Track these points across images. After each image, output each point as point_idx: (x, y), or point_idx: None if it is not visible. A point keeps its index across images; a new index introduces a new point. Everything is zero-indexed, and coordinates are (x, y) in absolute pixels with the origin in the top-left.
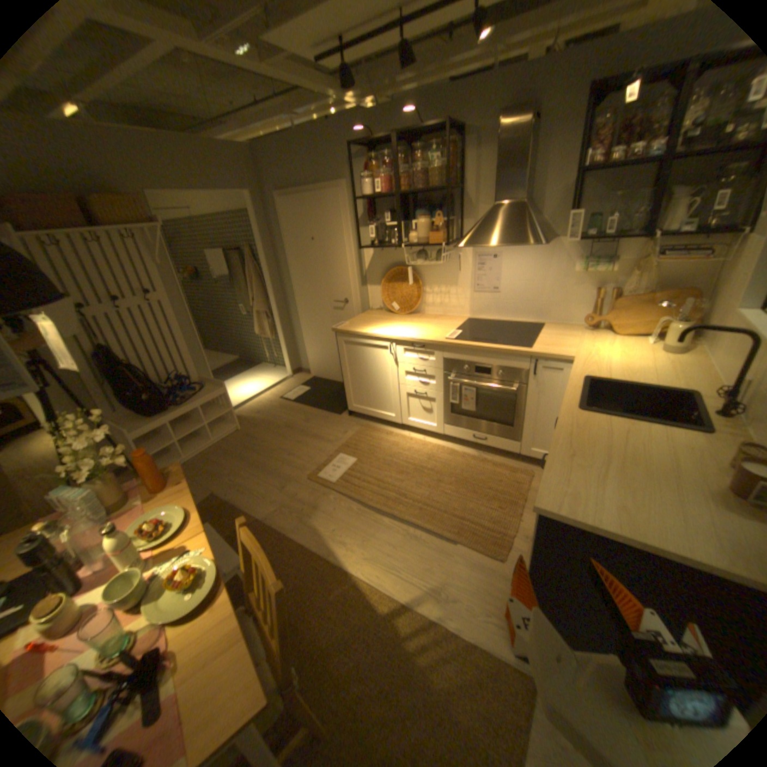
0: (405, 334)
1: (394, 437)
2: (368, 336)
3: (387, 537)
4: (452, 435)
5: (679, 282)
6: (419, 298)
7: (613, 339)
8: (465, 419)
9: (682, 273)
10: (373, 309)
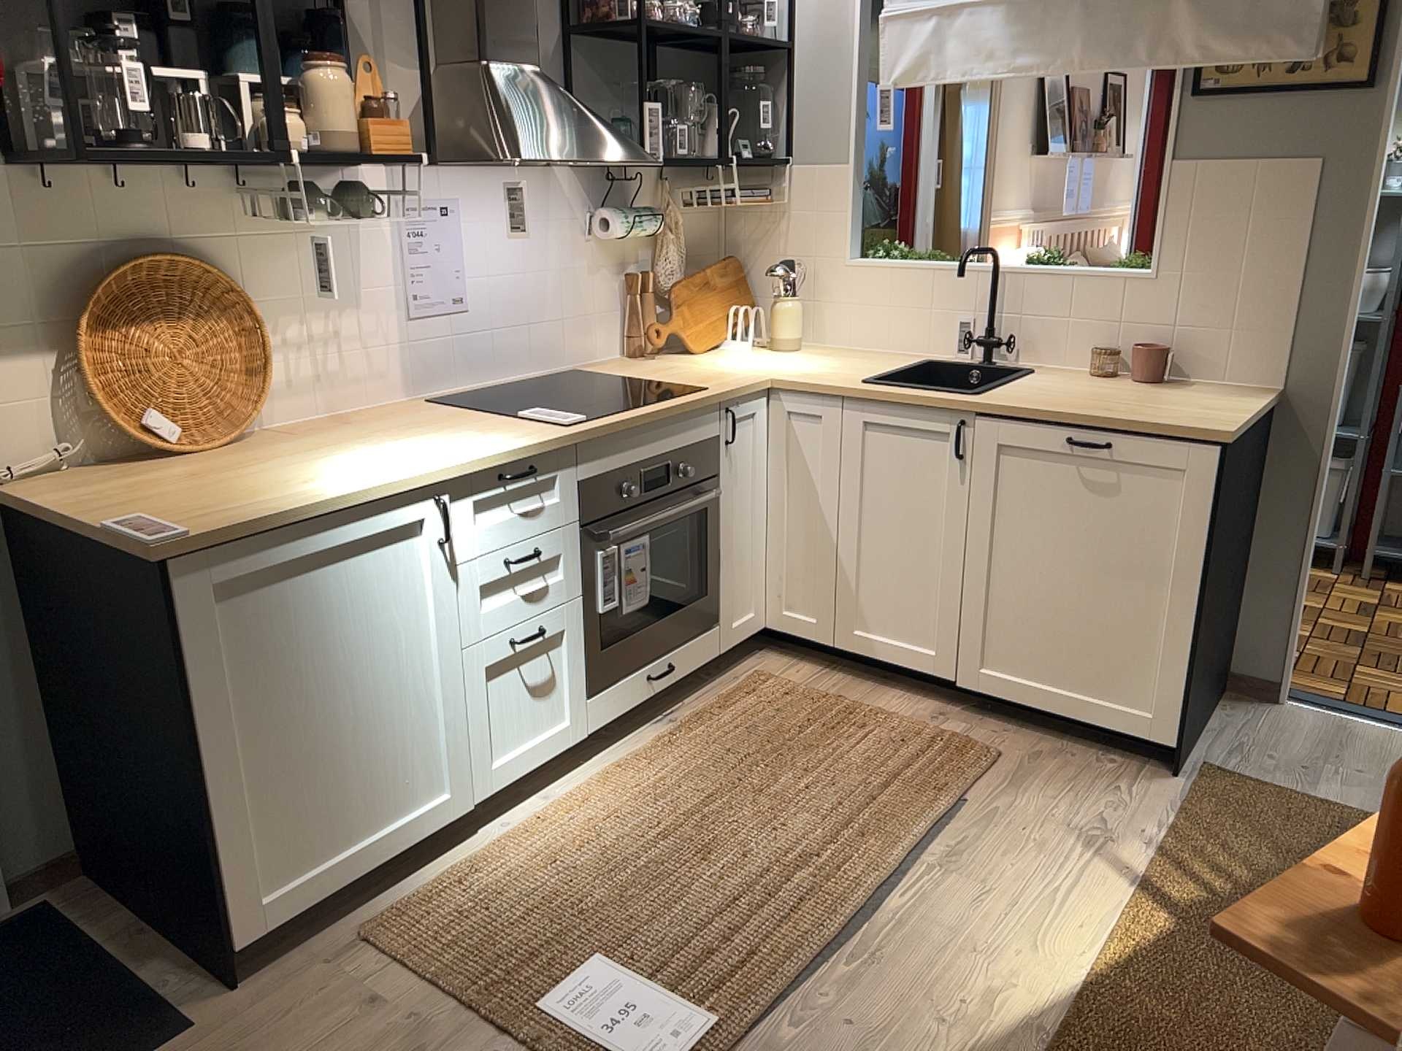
0: (451, 454)
1: (512, 855)
2: (352, 505)
3: (956, 903)
4: (608, 721)
5: (697, 252)
6: (267, 367)
7: (705, 357)
8: (631, 643)
9: (696, 237)
10: (16, 475)
